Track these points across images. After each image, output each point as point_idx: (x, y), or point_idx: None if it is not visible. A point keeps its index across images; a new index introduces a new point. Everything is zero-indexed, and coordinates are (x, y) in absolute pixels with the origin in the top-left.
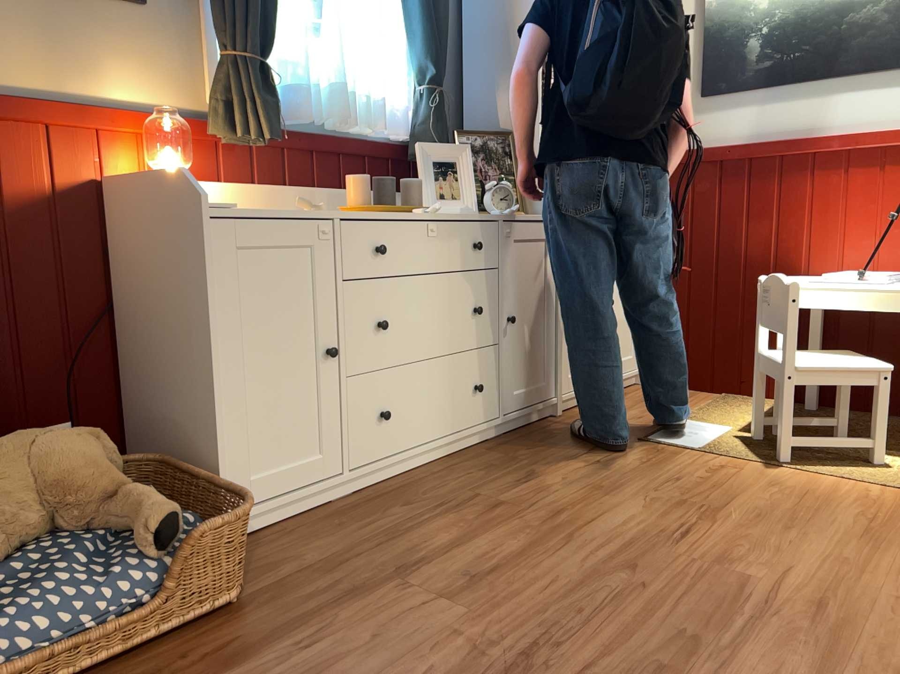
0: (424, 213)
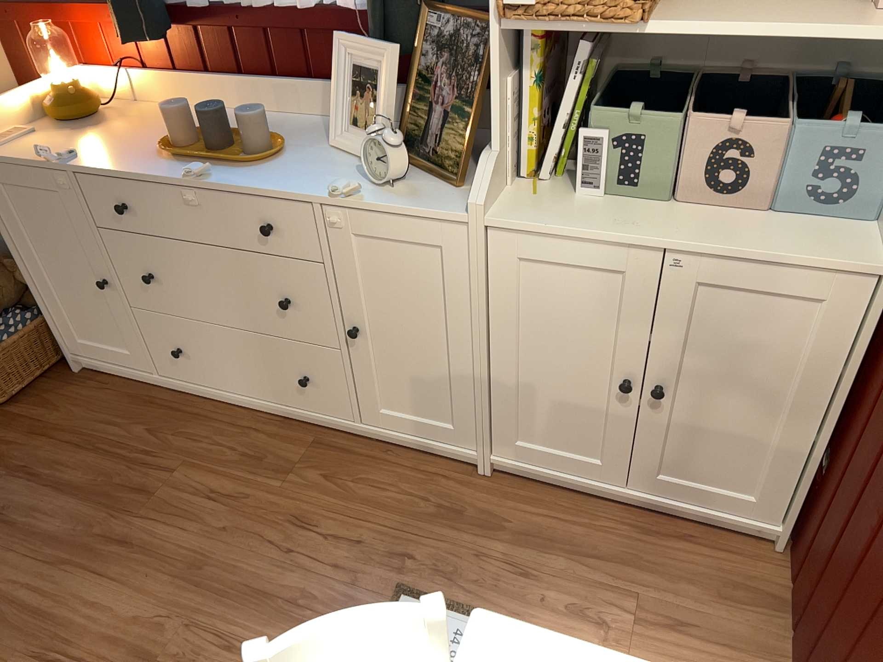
0: (195, 179)
